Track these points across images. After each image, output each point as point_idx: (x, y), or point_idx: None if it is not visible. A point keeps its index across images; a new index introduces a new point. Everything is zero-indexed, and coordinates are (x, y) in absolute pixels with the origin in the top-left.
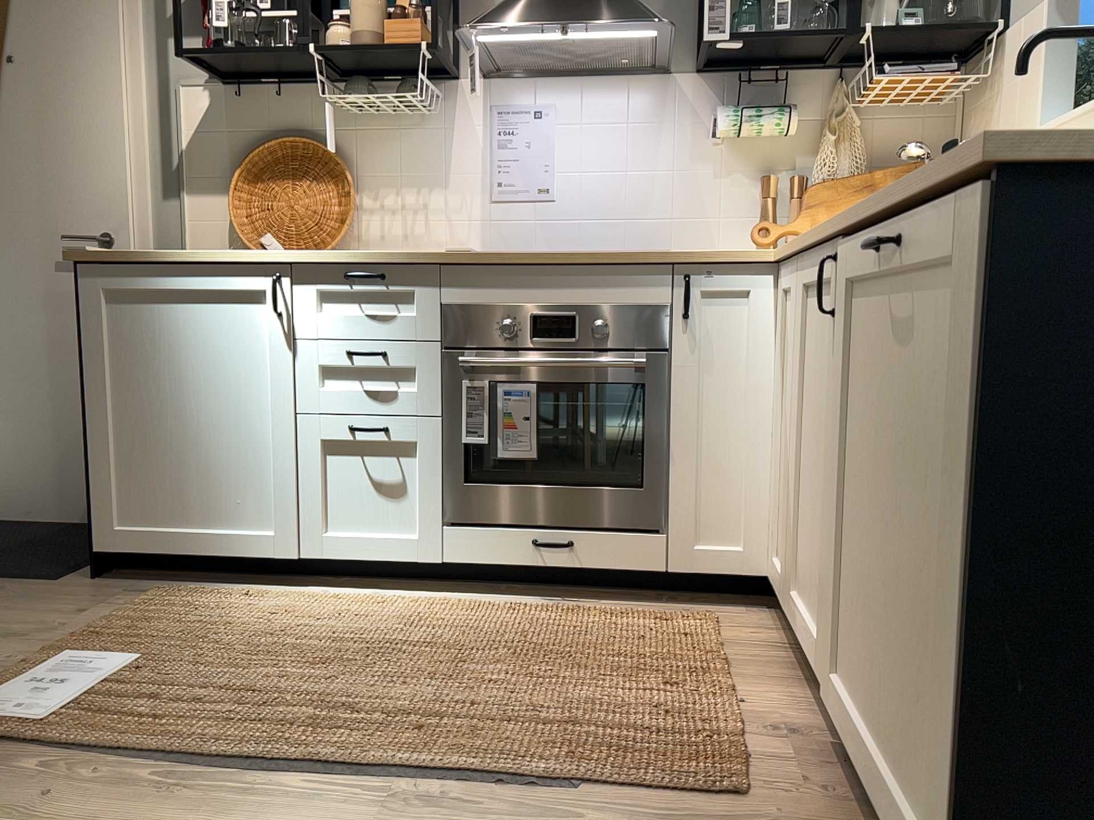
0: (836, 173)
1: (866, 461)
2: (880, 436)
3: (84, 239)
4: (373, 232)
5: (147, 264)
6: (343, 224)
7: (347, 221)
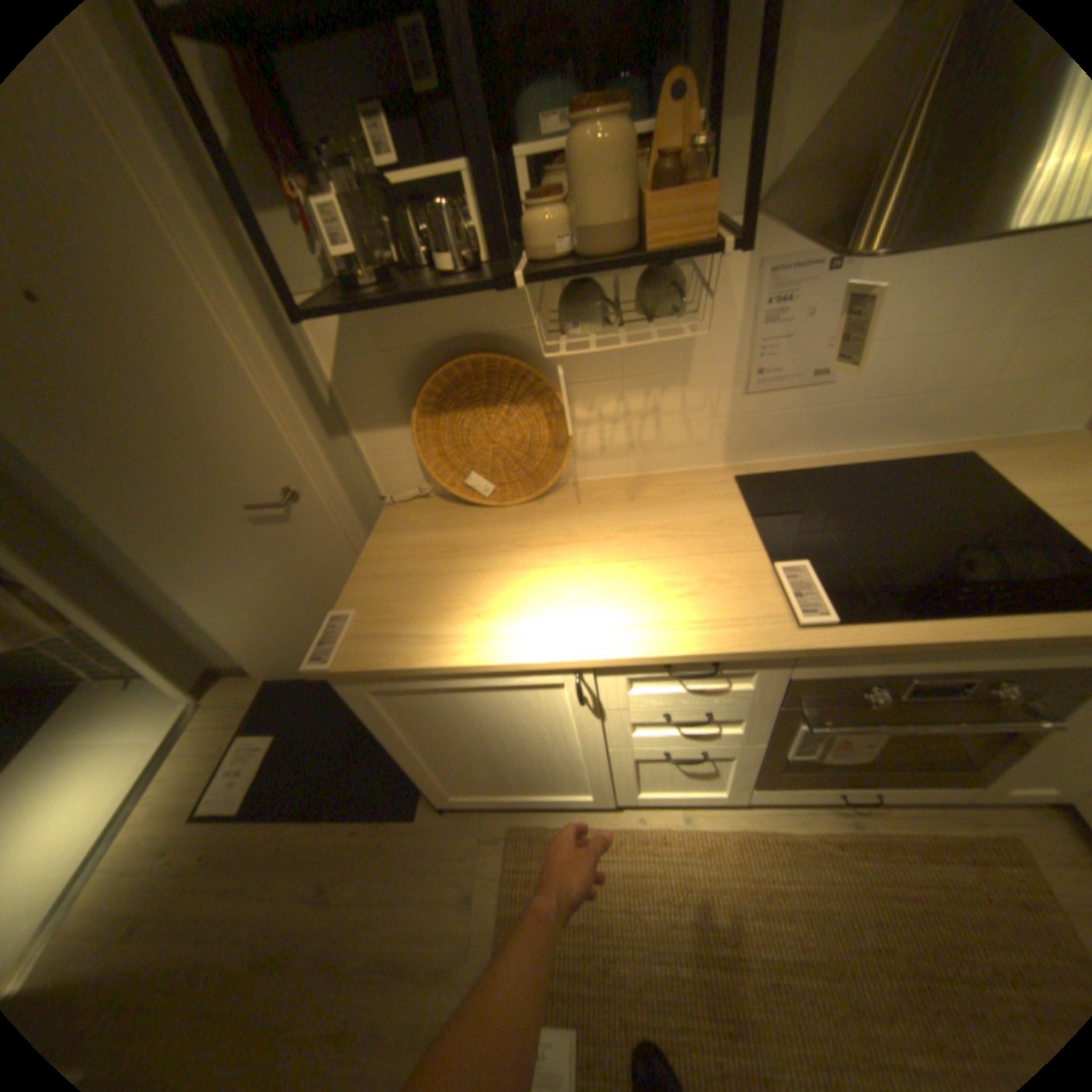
0: None
1: None
2: None
3: (271, 505)
4: (593, 442)
5: (411, 671)
6: (560, 447)
7: (570, 451)
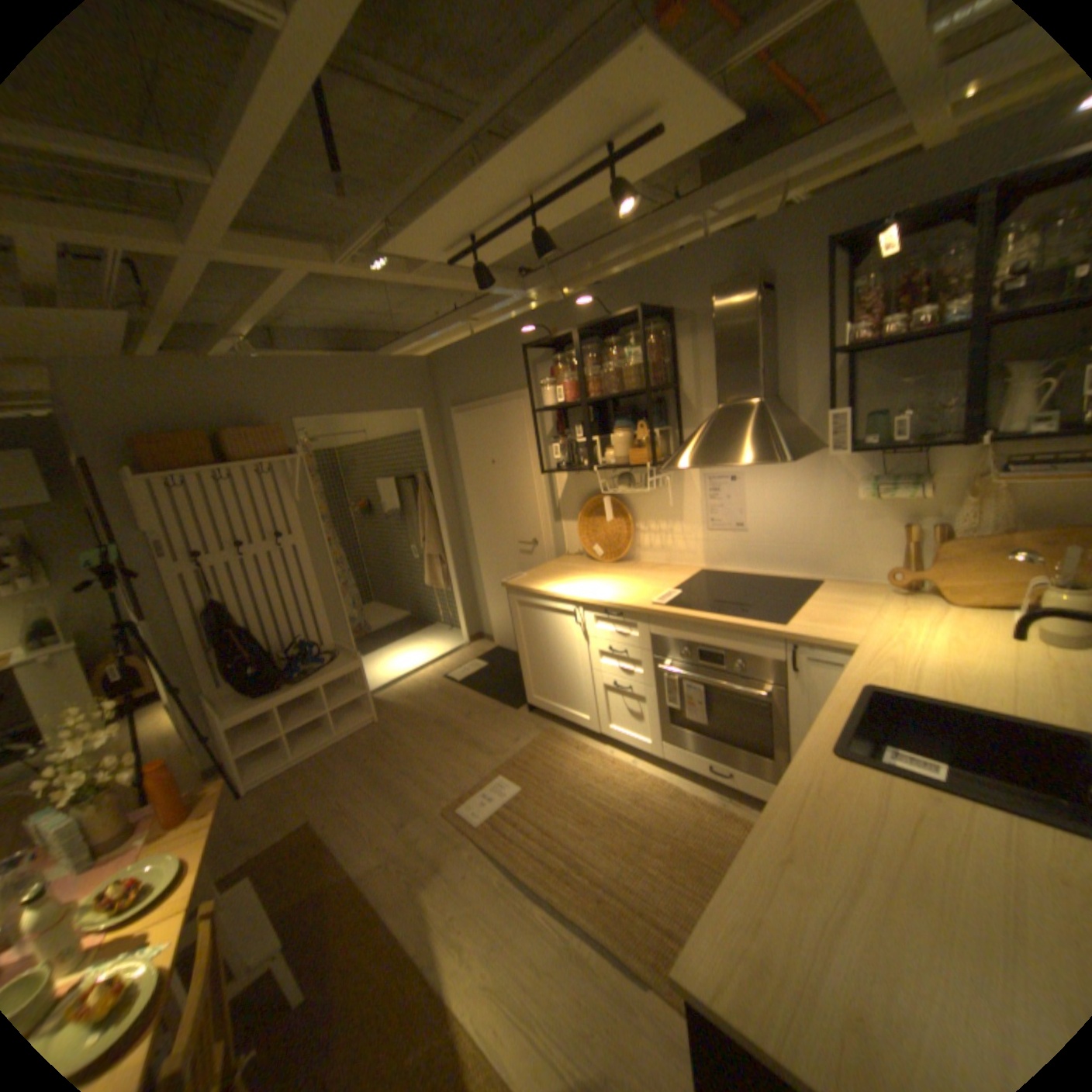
0: (981, 526)
1: None
2: None
3: (525, 543)
4: (646, 543)
5: (528, 592)
6: (629, 540)
7: (630, 541)
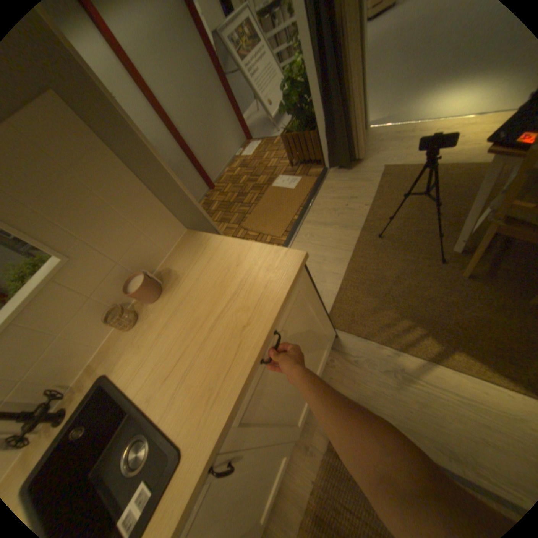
0: None
1: (276, 412)
2: (279, 392)
3: None
4: None
5: None
6: None
7: None
